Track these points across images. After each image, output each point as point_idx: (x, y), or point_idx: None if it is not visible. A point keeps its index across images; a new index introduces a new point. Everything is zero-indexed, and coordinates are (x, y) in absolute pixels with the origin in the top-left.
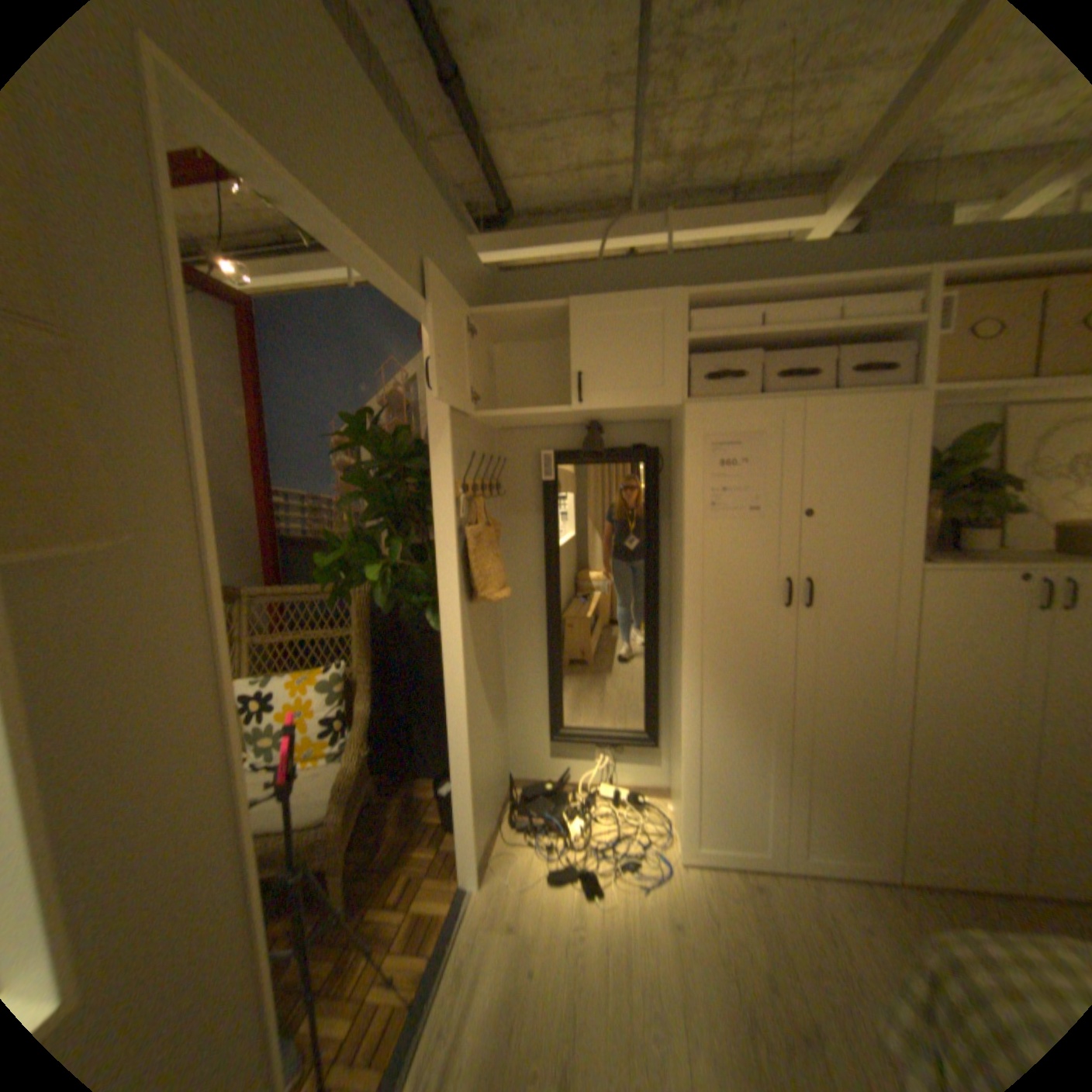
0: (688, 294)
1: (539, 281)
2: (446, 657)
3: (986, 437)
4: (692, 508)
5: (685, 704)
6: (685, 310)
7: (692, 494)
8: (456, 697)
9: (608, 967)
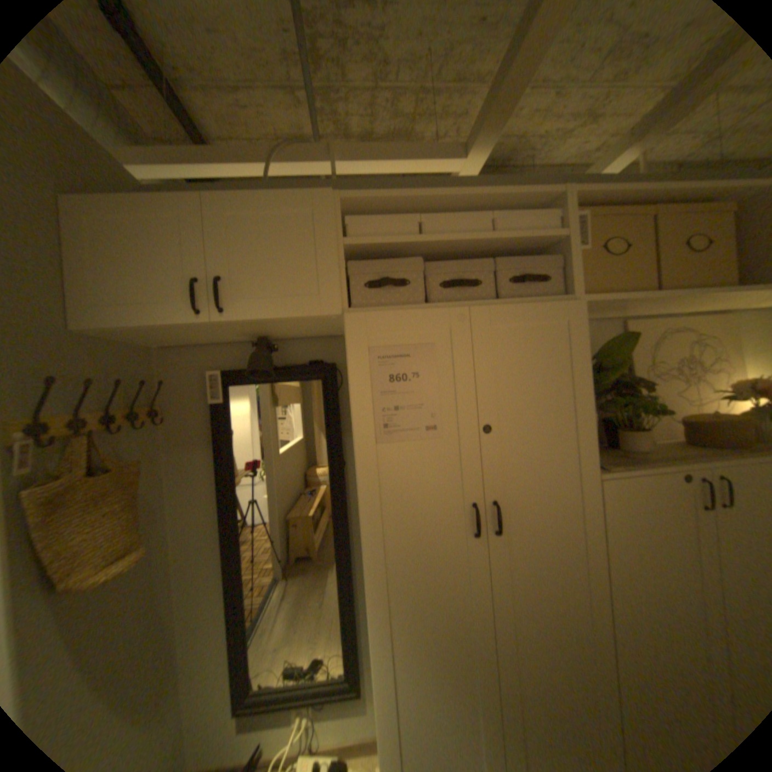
0: (339, 194)
1: None
2: None
3: (627, 343)
4: (361, 430)
5: (374, 675)
6: (340, 215)
7: (360, 413)
8: None
9: None
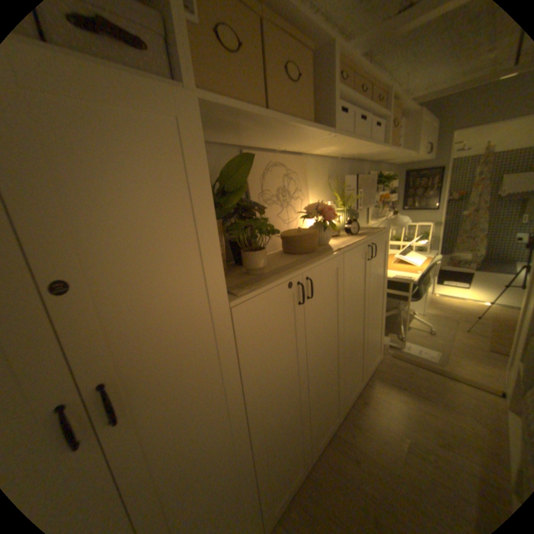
0: None
1: None
2: None
3: (244, 165)
4: None
5: None
6: None
7: None
8: None
9: None
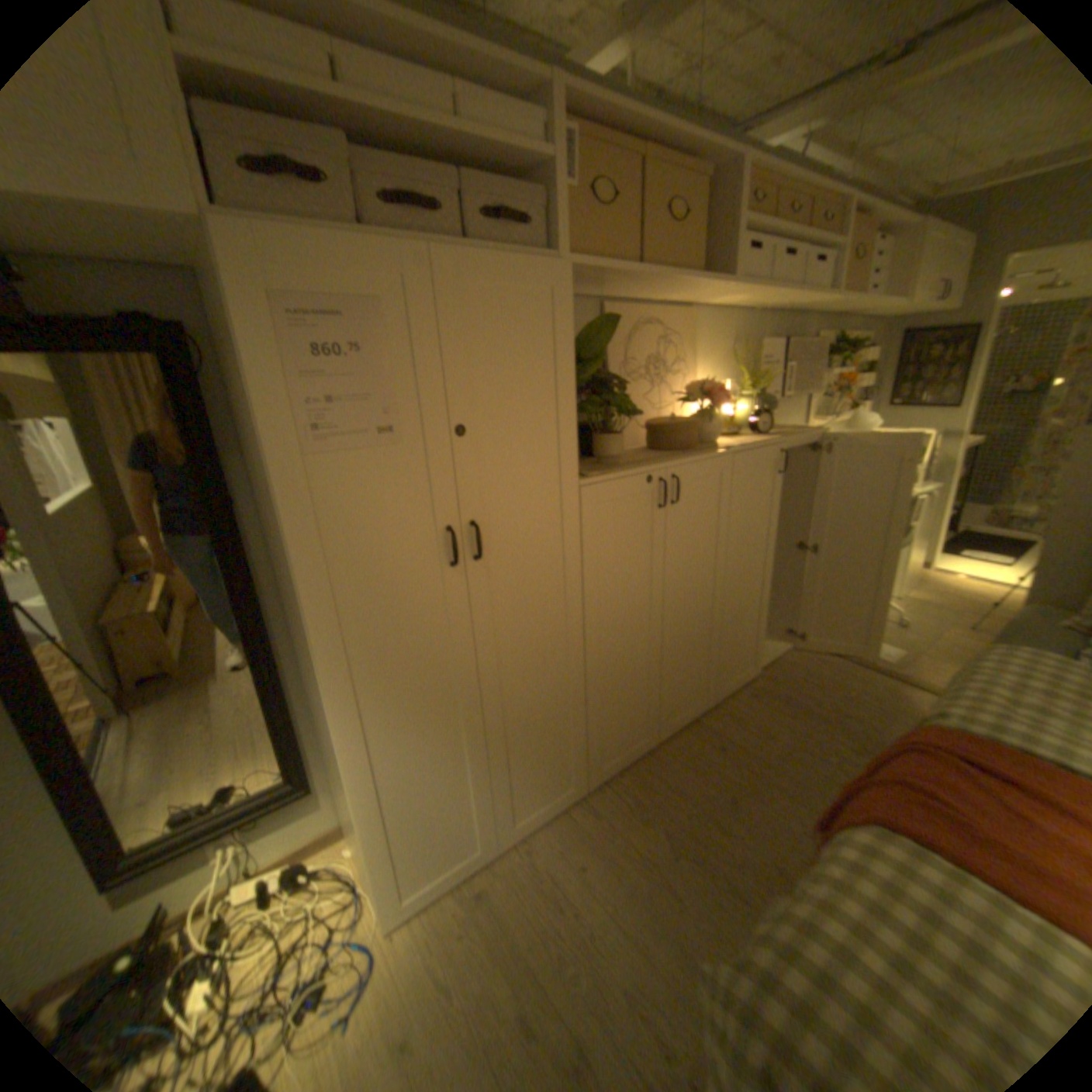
0: None
1: None
2: None
3: (608, 329)
4: (276, 433)
5: (340, 747)
6: None
7: (270, 406)
8: None
9: None
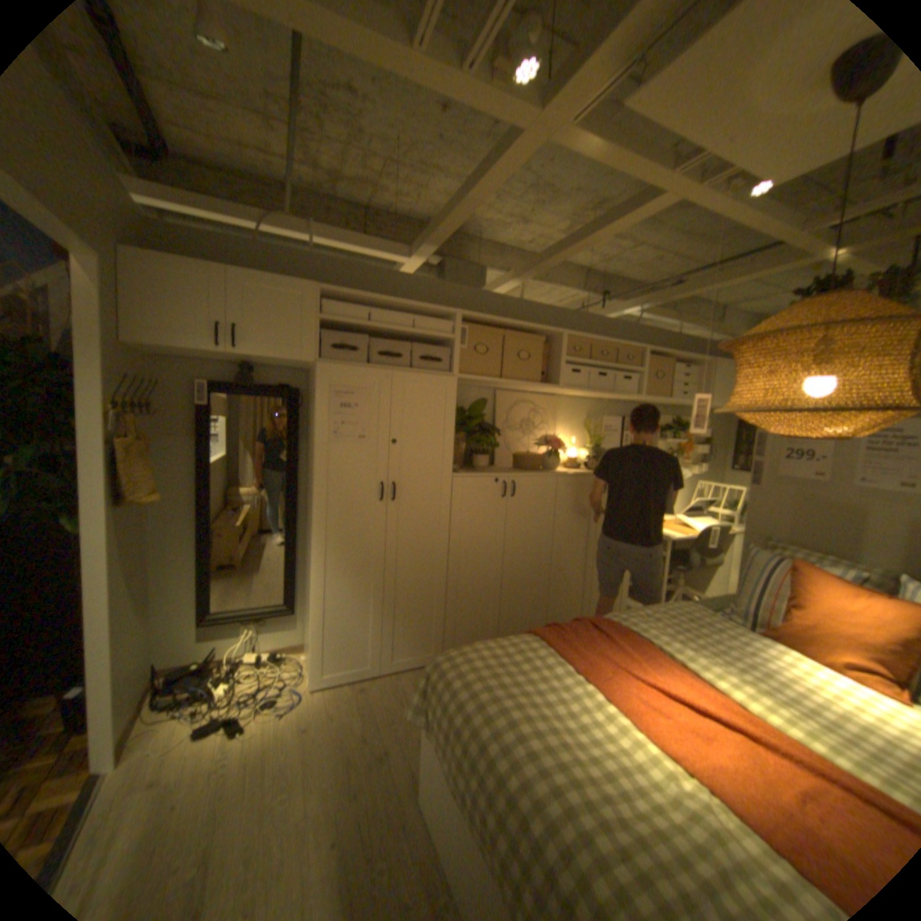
0: (320, 286)
1: (198, 236)
2: (87, 554)
3: (482, 405)
4: (320, 432)
5: (313, 571)
6: (319, 295)
7: (321, 423)
8: (98, 589)
9: (246, 772)
